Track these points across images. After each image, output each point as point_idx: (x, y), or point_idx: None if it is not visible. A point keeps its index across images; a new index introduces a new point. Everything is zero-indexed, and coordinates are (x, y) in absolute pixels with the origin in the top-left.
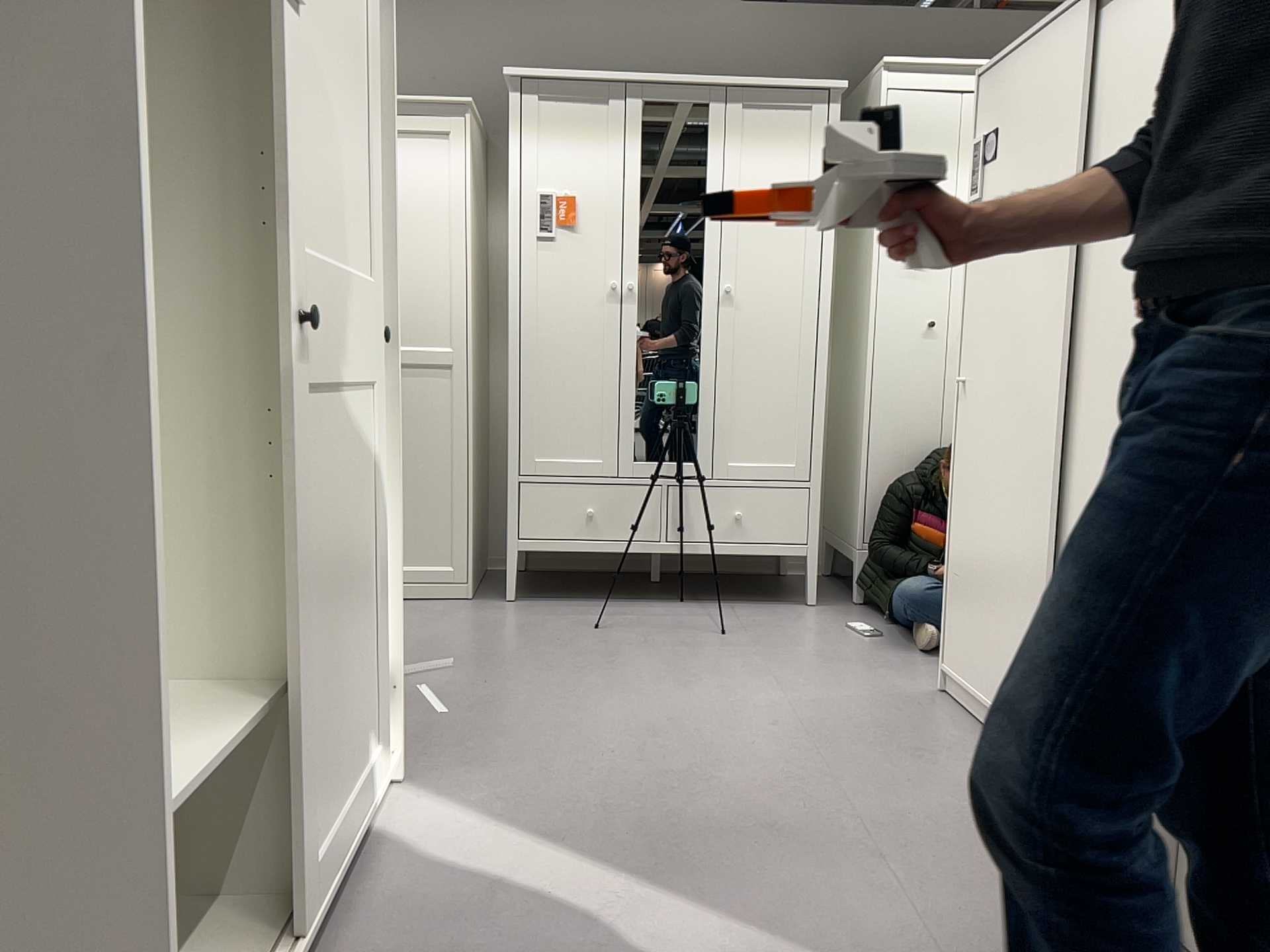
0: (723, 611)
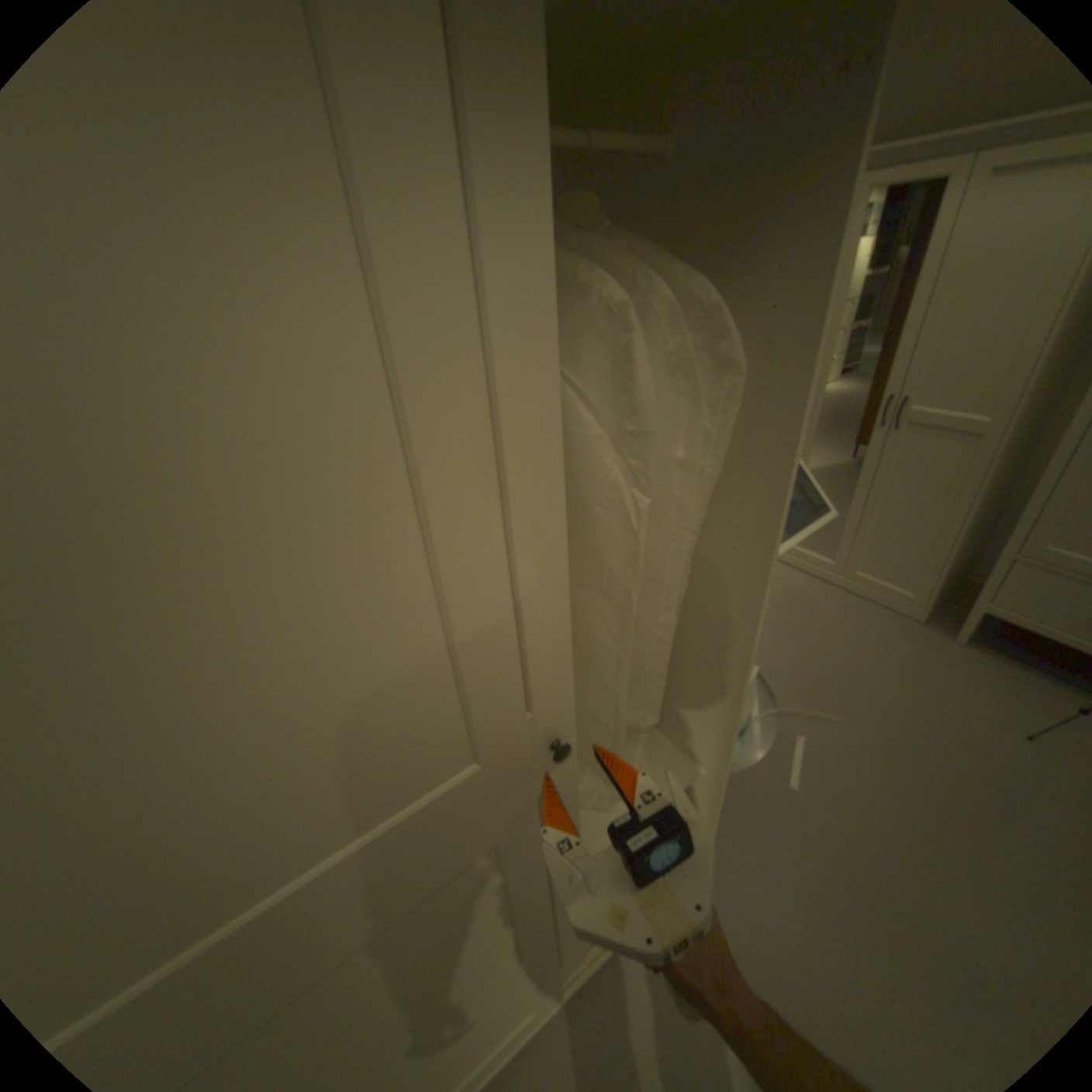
0: None
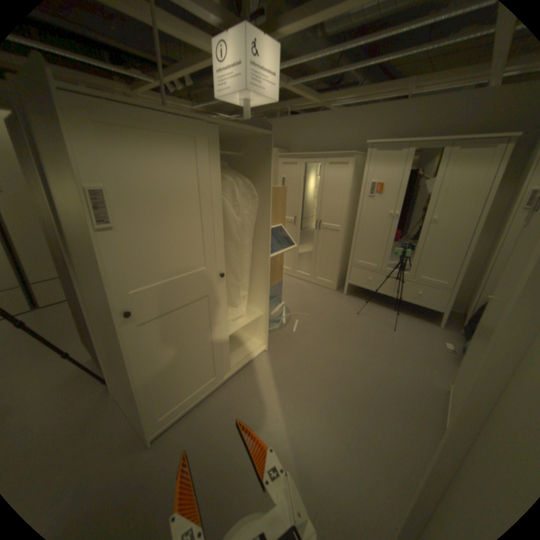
0: (404, 319)
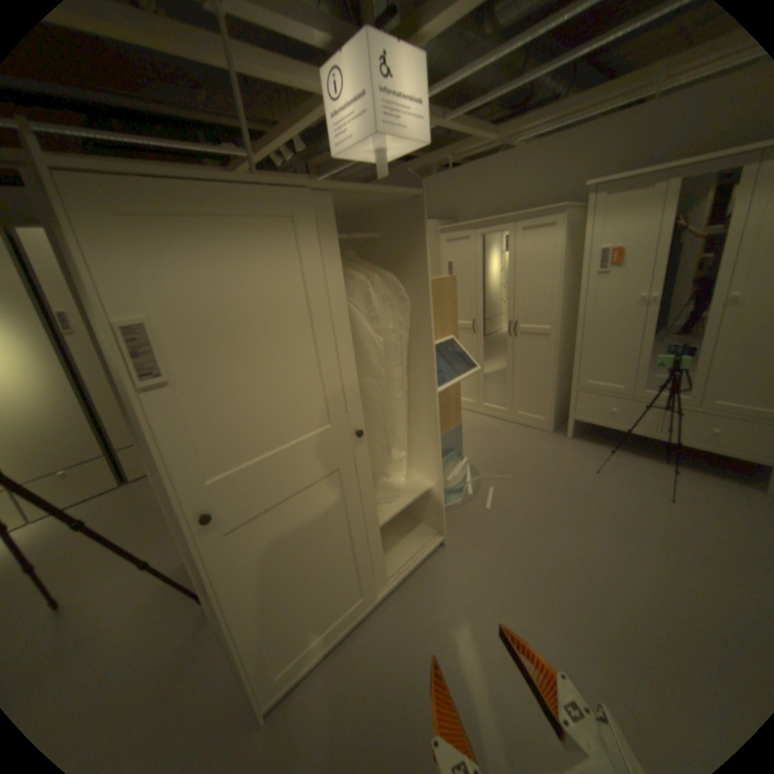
0: (689, 480)
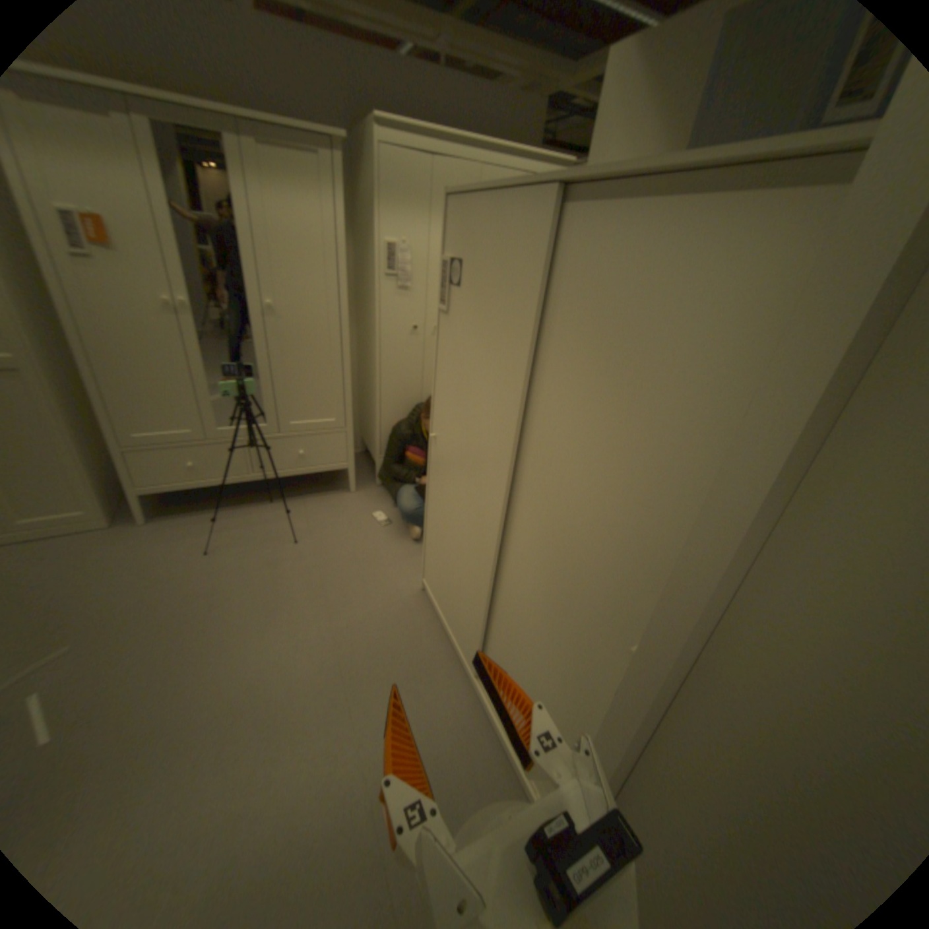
0: (298, 508)
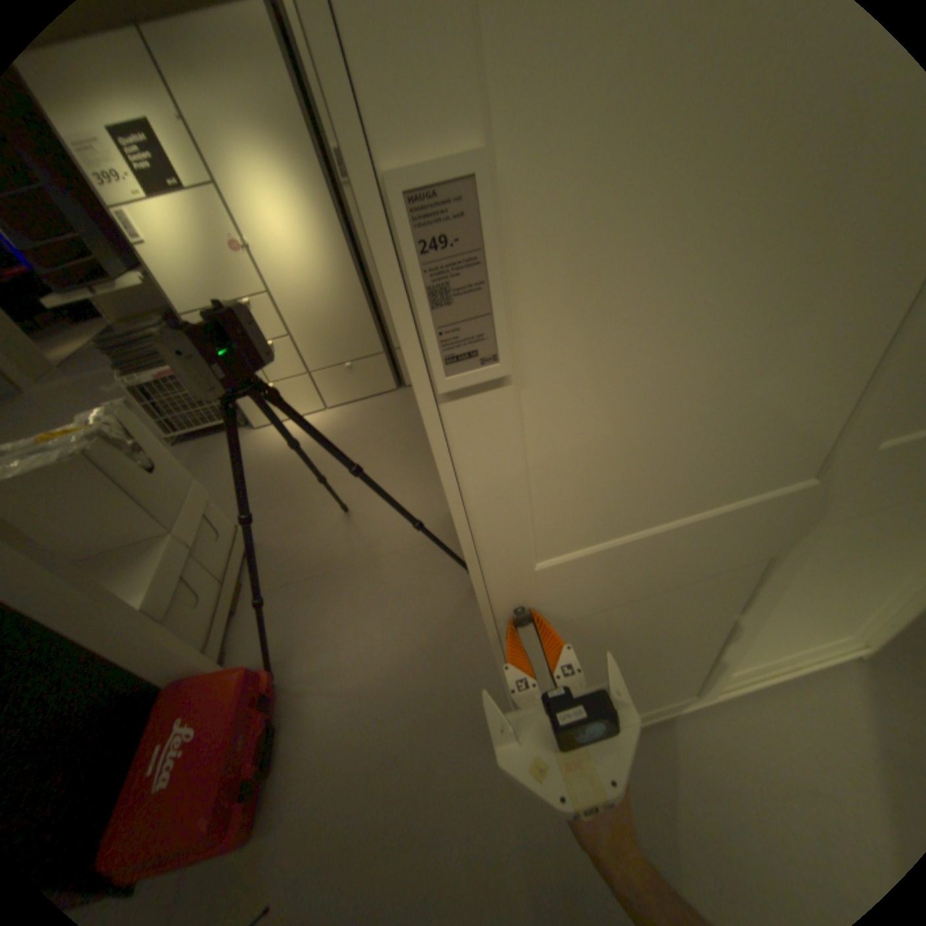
0: None
